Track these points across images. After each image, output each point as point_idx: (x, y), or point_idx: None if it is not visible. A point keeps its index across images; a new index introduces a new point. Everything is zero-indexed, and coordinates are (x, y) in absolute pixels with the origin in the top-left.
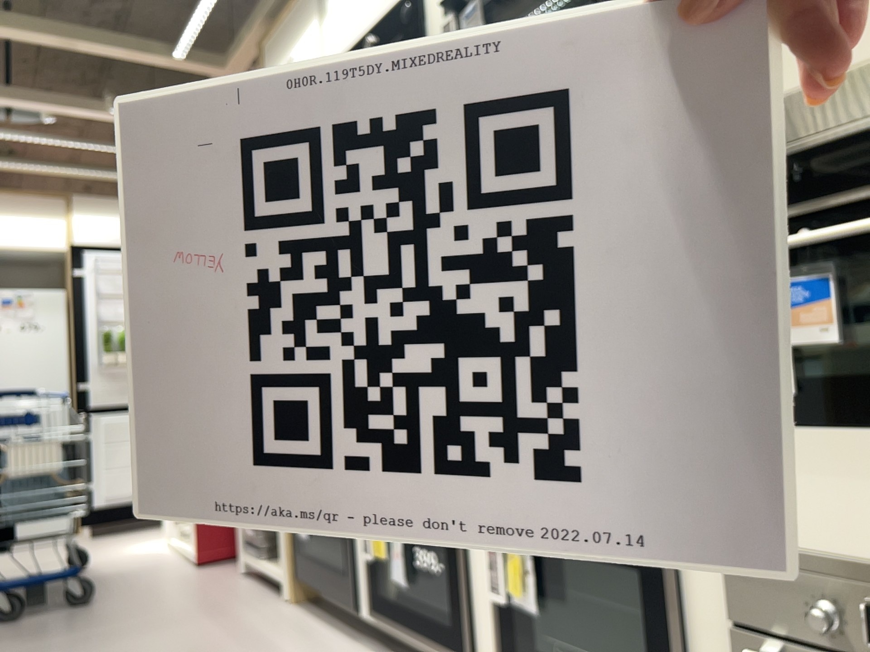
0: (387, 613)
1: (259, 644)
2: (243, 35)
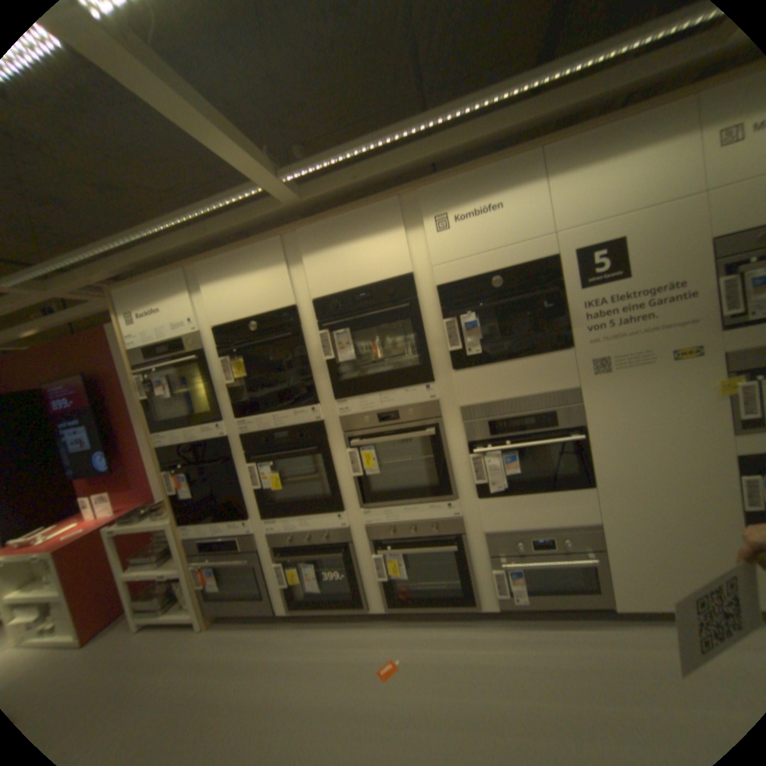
0: (300, 608)
1: (216, 667)
2: (77, 275)
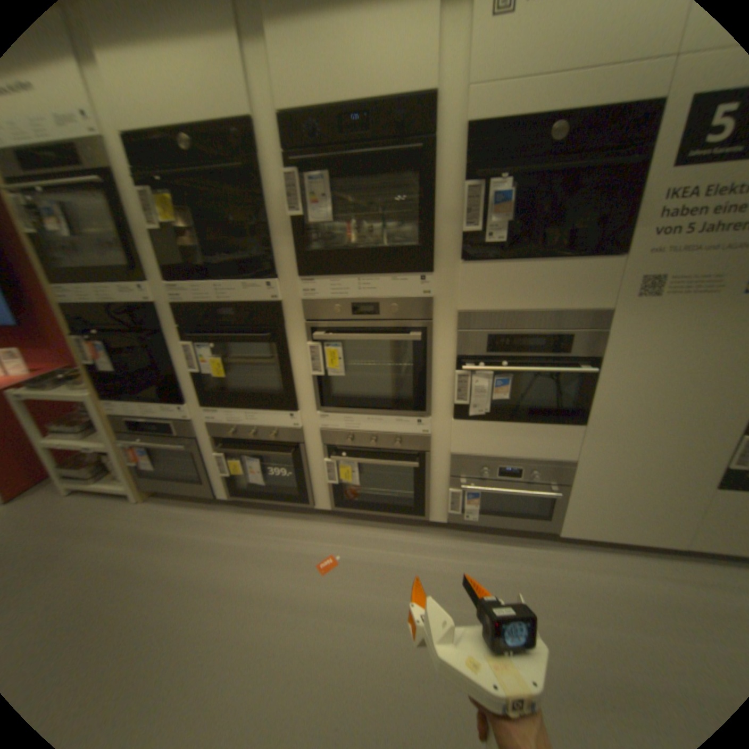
0: (242, 496)
1: (149, 541)
2: None
